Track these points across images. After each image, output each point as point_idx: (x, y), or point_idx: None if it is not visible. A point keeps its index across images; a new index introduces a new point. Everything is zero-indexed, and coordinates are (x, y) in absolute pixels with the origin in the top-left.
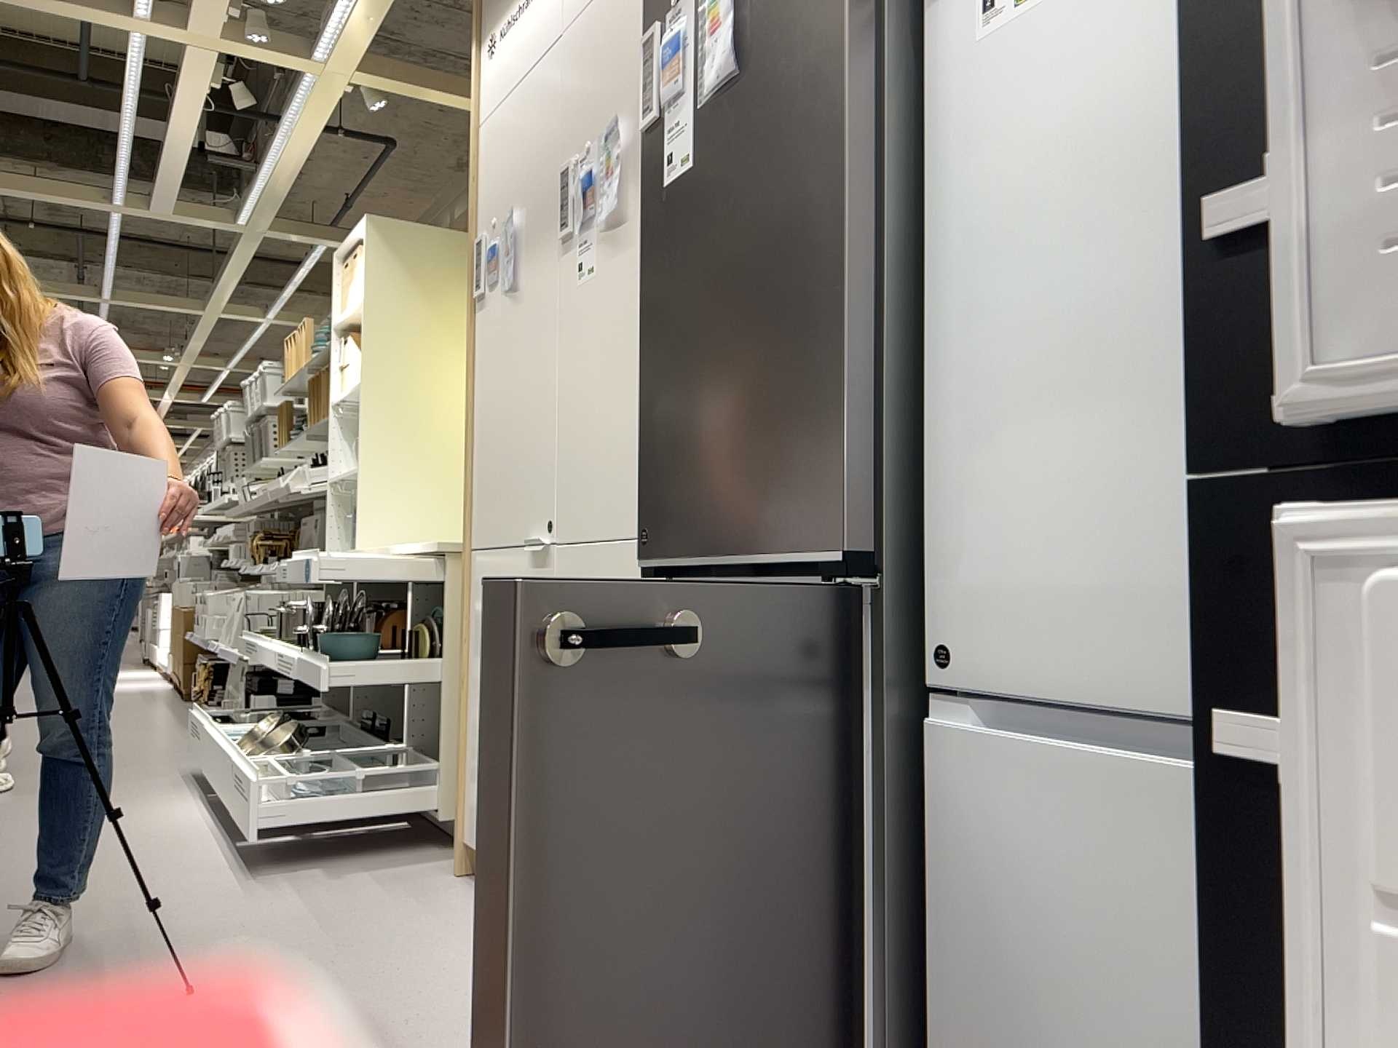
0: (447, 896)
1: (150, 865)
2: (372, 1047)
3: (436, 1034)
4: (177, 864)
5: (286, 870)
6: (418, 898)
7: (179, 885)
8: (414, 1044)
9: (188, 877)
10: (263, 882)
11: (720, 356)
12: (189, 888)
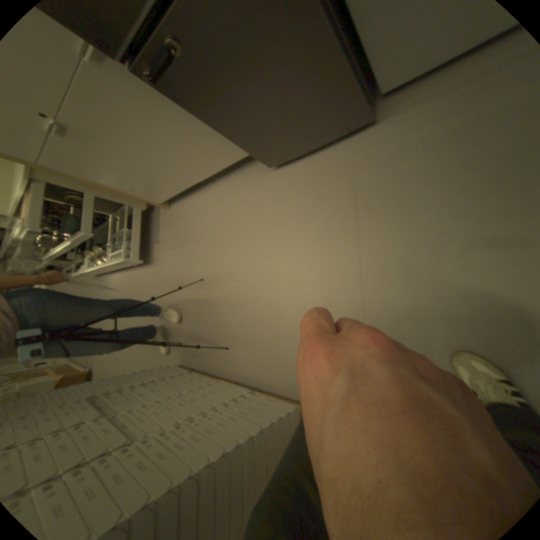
0: (179, 212)
1: (142, 288)
2: (239, 236)
3: (240, 219)
4: (143, 281)
5: (154, 254)
6: (178, 219)
7: (153, 280)
8: (242, 225)
9: (150, 278)
10: (157, 260)
11: None
12: (155, 278)
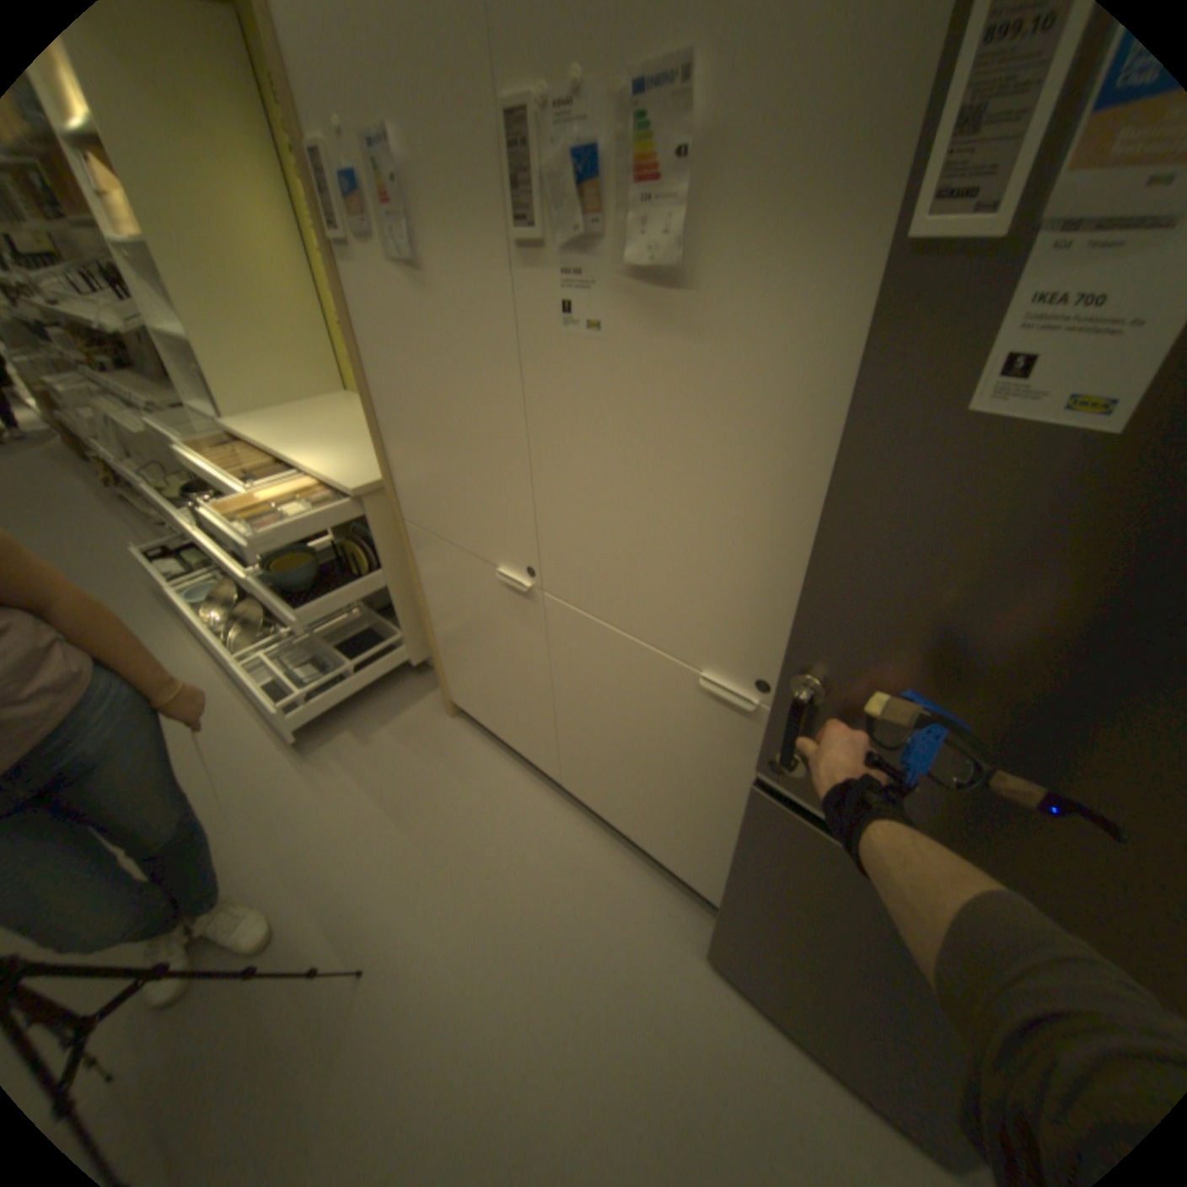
0: (461, 748)
1: (209, 759)
2: (531, 997)
3: (562, 960)
4: (230, 752)
5: (322, 738)
6: (442, 756)
7: (251, 786)
8: (556, 981)
9: (251, 771)
10: (315, 761)
11: (1058, 747)
12: (263, 790)
